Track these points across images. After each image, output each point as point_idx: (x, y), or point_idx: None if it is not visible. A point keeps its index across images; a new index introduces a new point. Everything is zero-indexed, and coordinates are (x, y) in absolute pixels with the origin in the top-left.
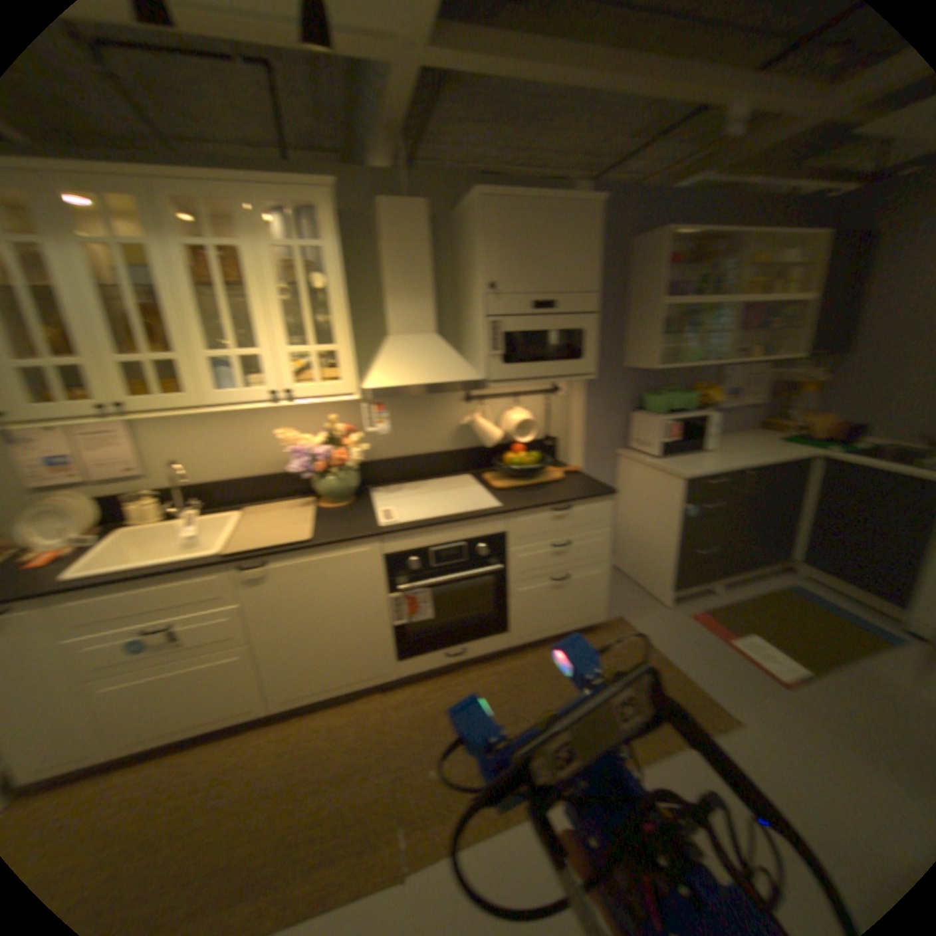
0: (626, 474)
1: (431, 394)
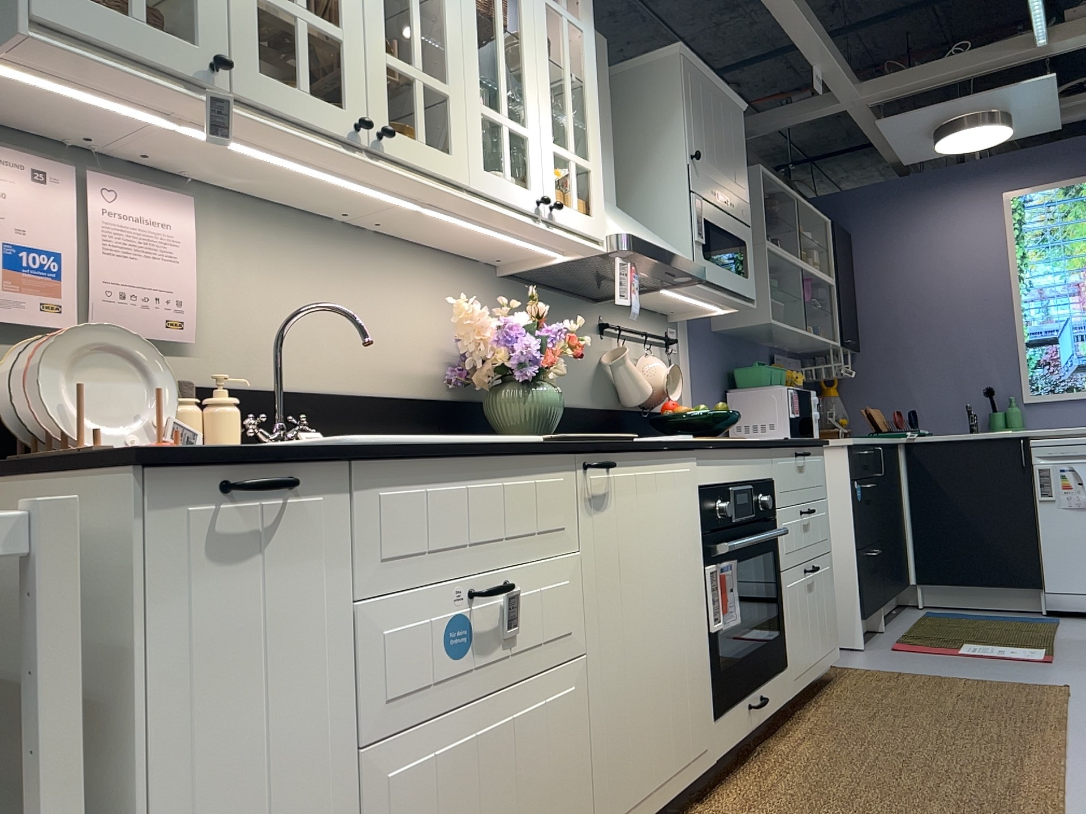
0: None
1: (569, 307)
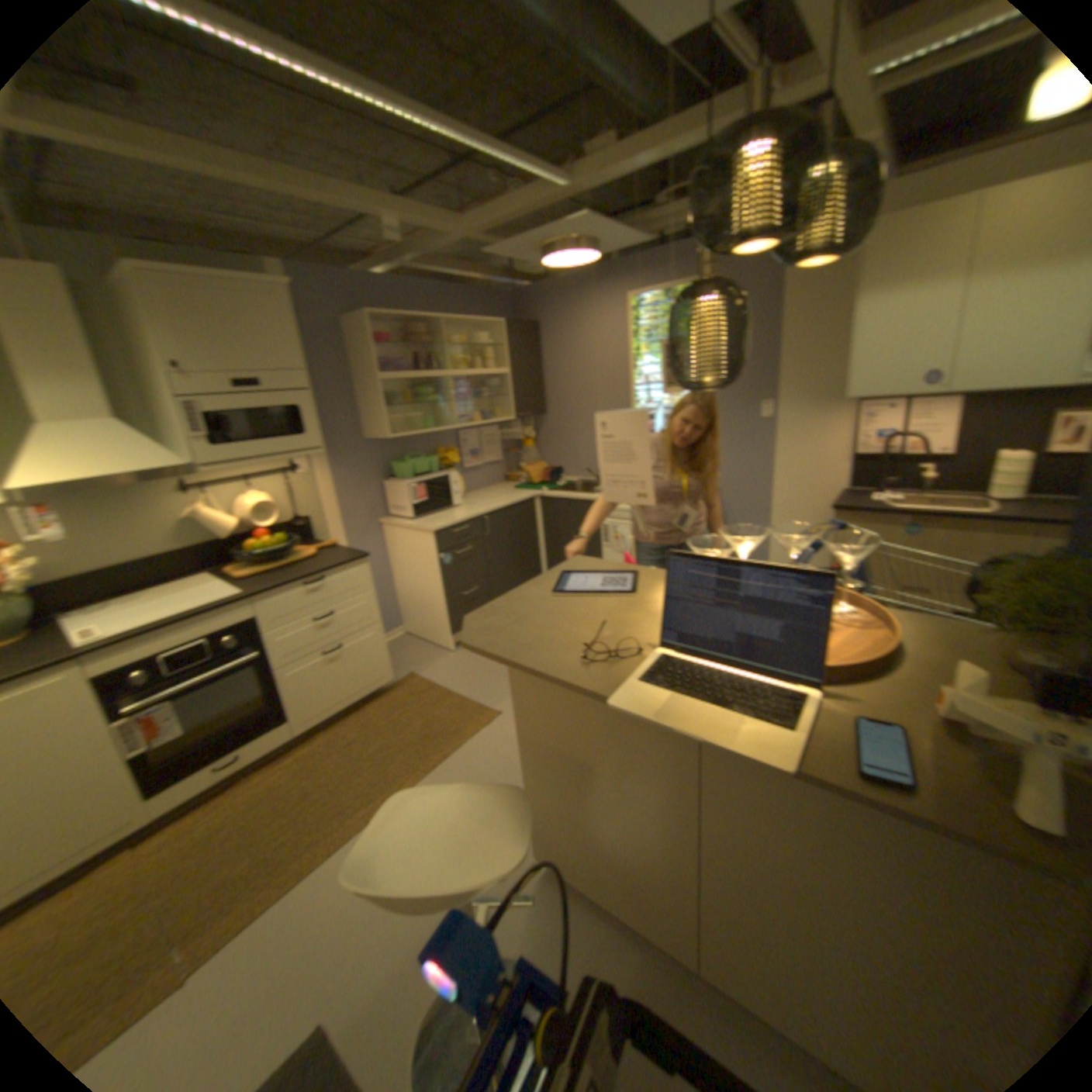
0: (388, 541)
1: (117, 490)
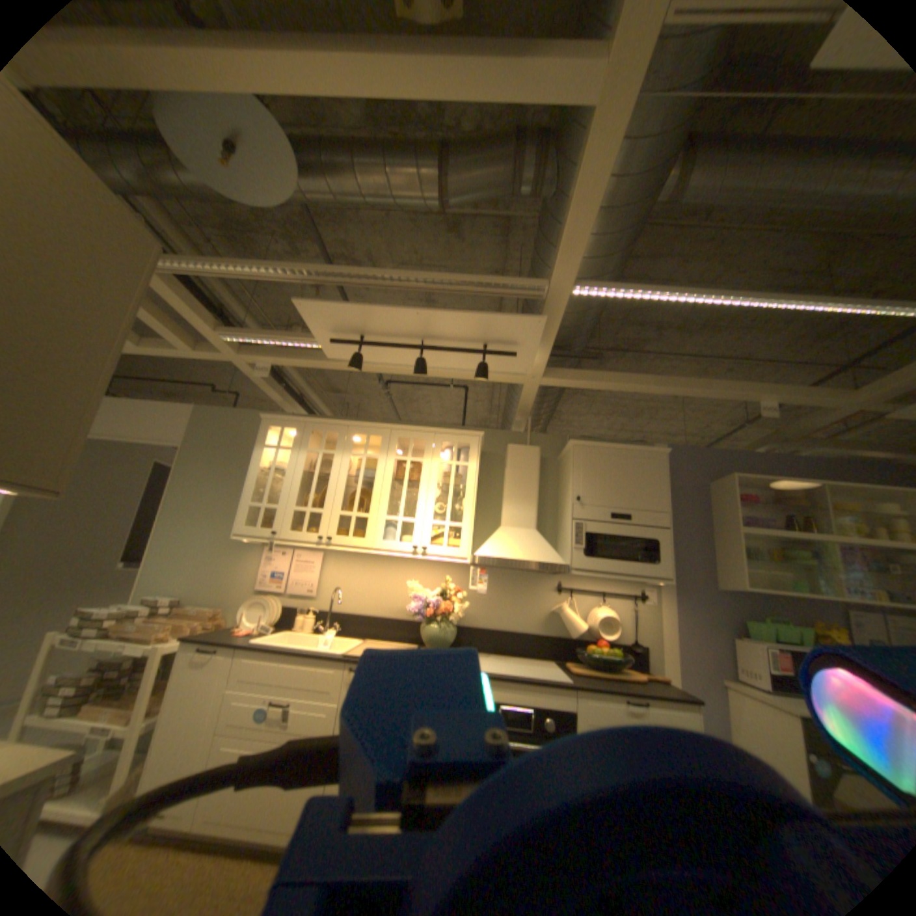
0: (737, 712)
1: (525, 578)
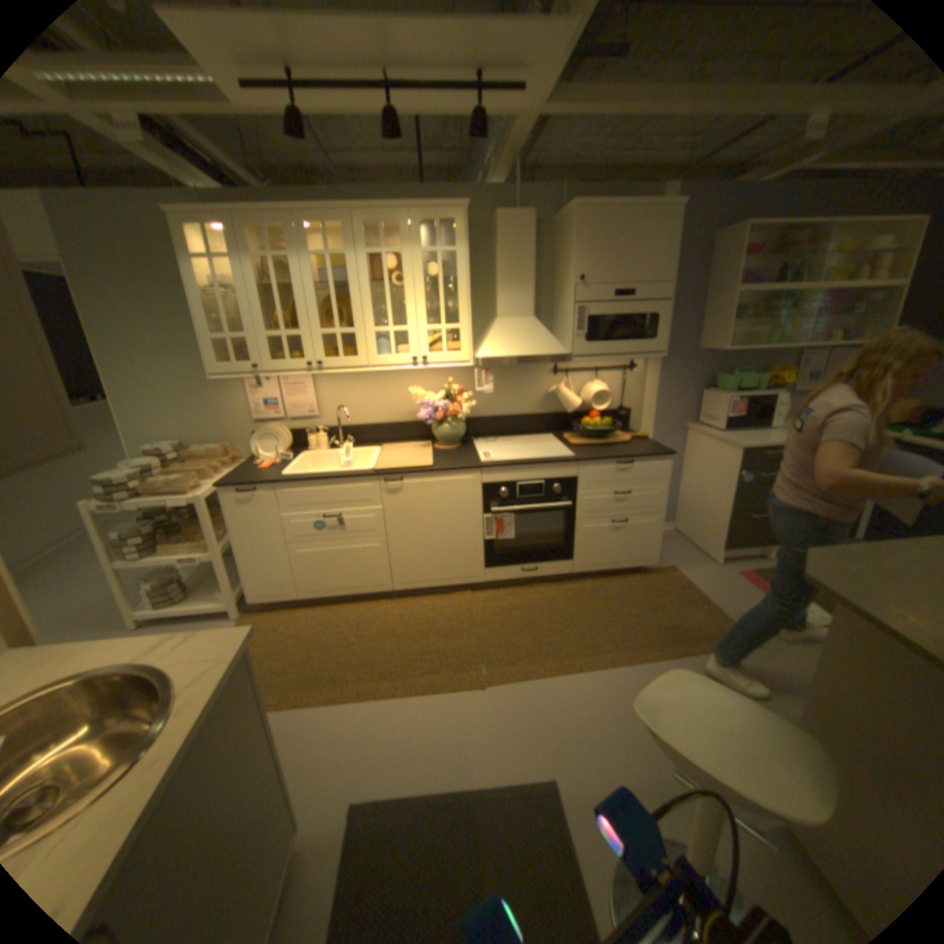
0: (692, 445)
1: (522, 366)
